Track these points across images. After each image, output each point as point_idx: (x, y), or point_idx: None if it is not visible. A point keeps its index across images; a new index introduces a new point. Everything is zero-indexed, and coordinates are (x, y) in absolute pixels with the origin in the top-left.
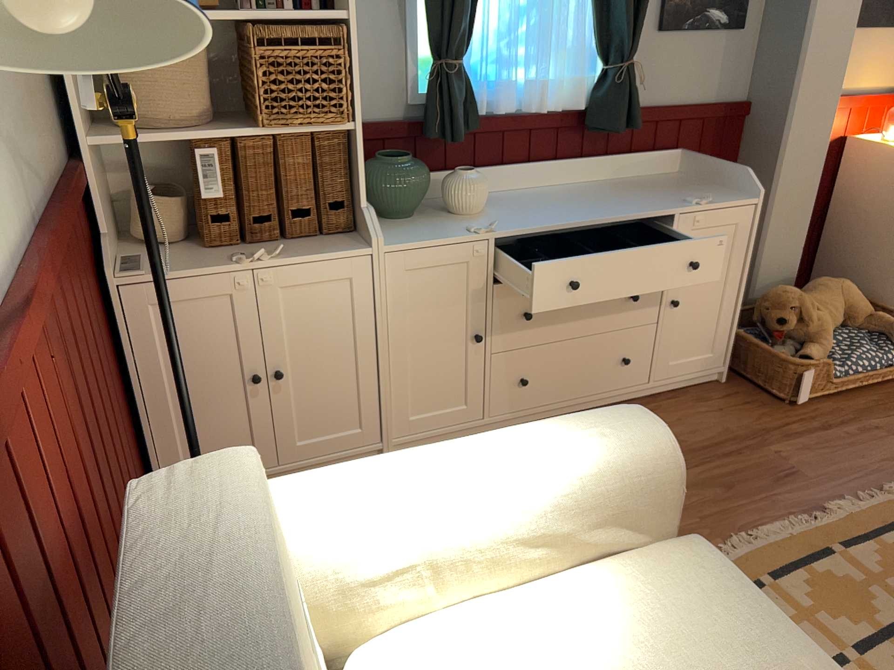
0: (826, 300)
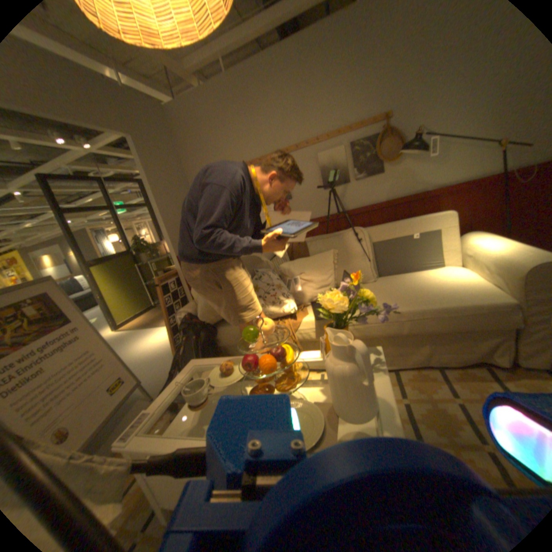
0: None
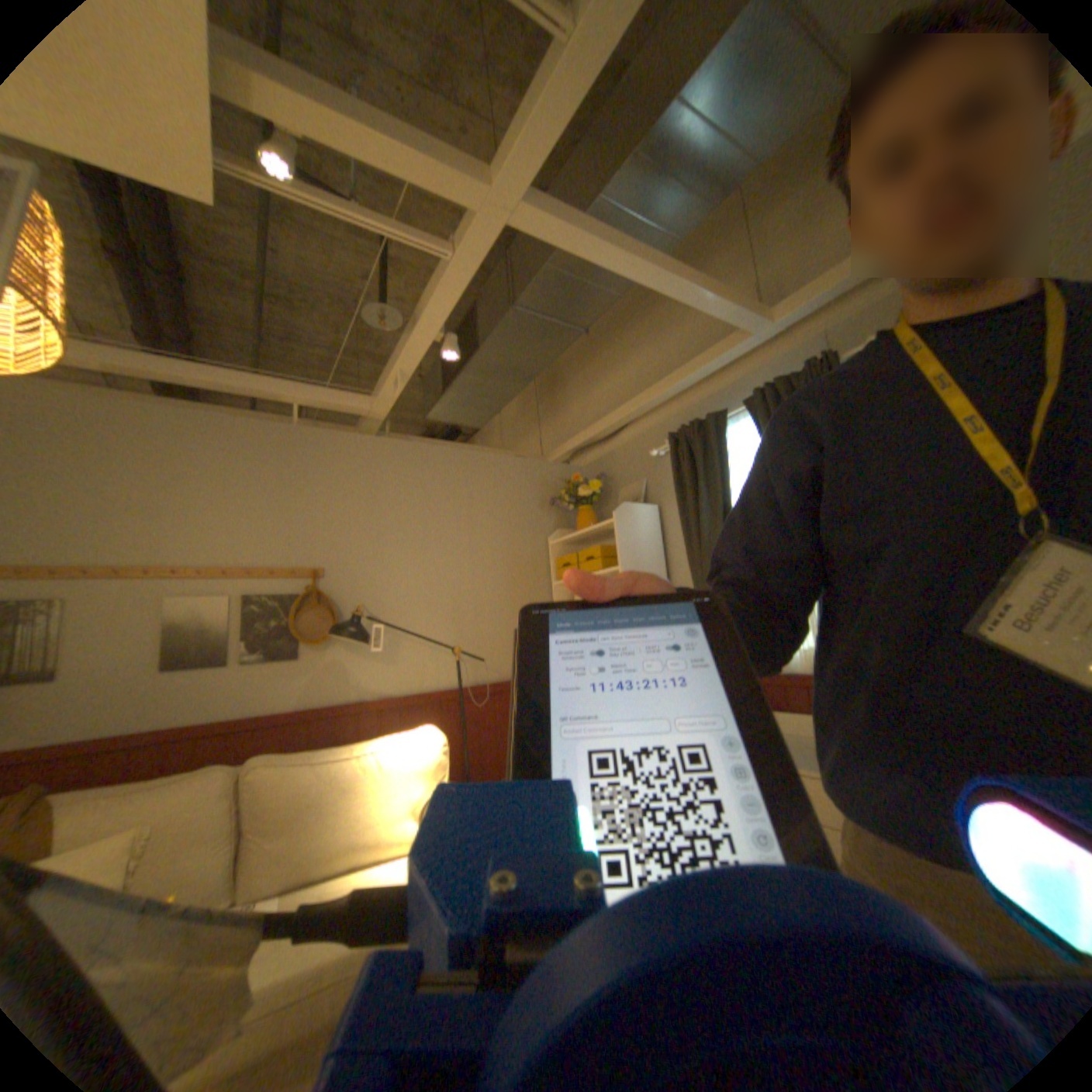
0: None
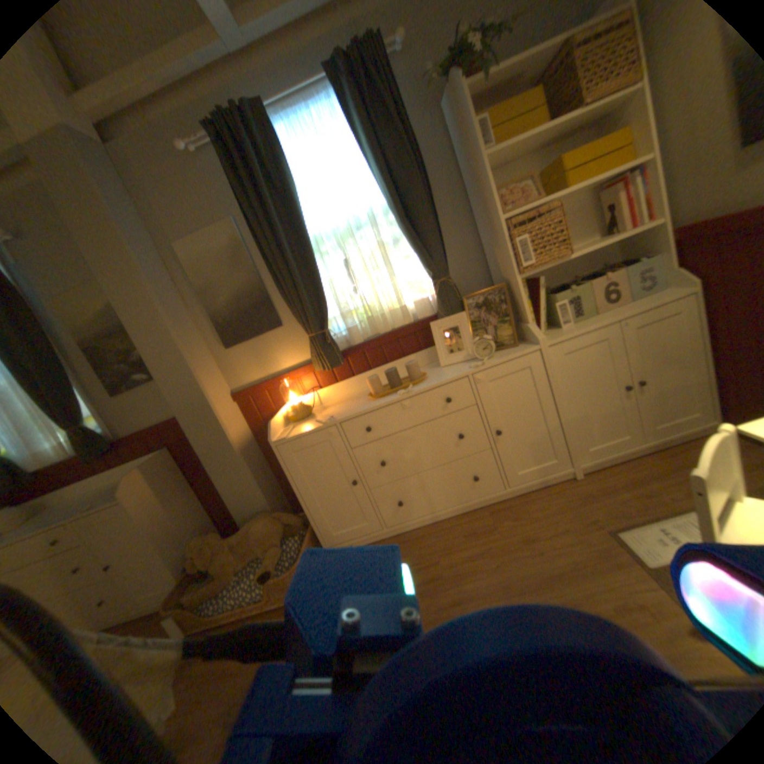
0: (236, 540)
